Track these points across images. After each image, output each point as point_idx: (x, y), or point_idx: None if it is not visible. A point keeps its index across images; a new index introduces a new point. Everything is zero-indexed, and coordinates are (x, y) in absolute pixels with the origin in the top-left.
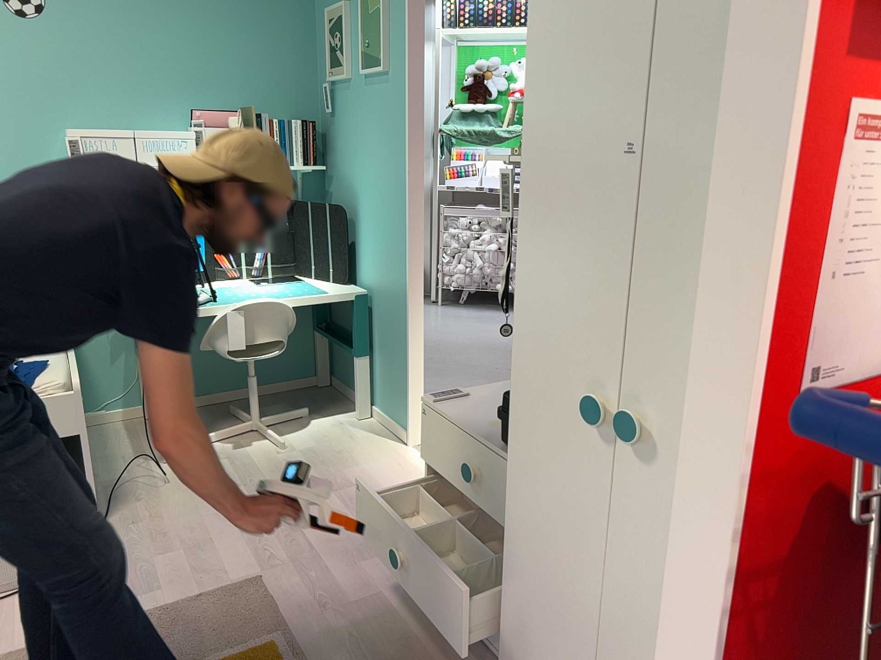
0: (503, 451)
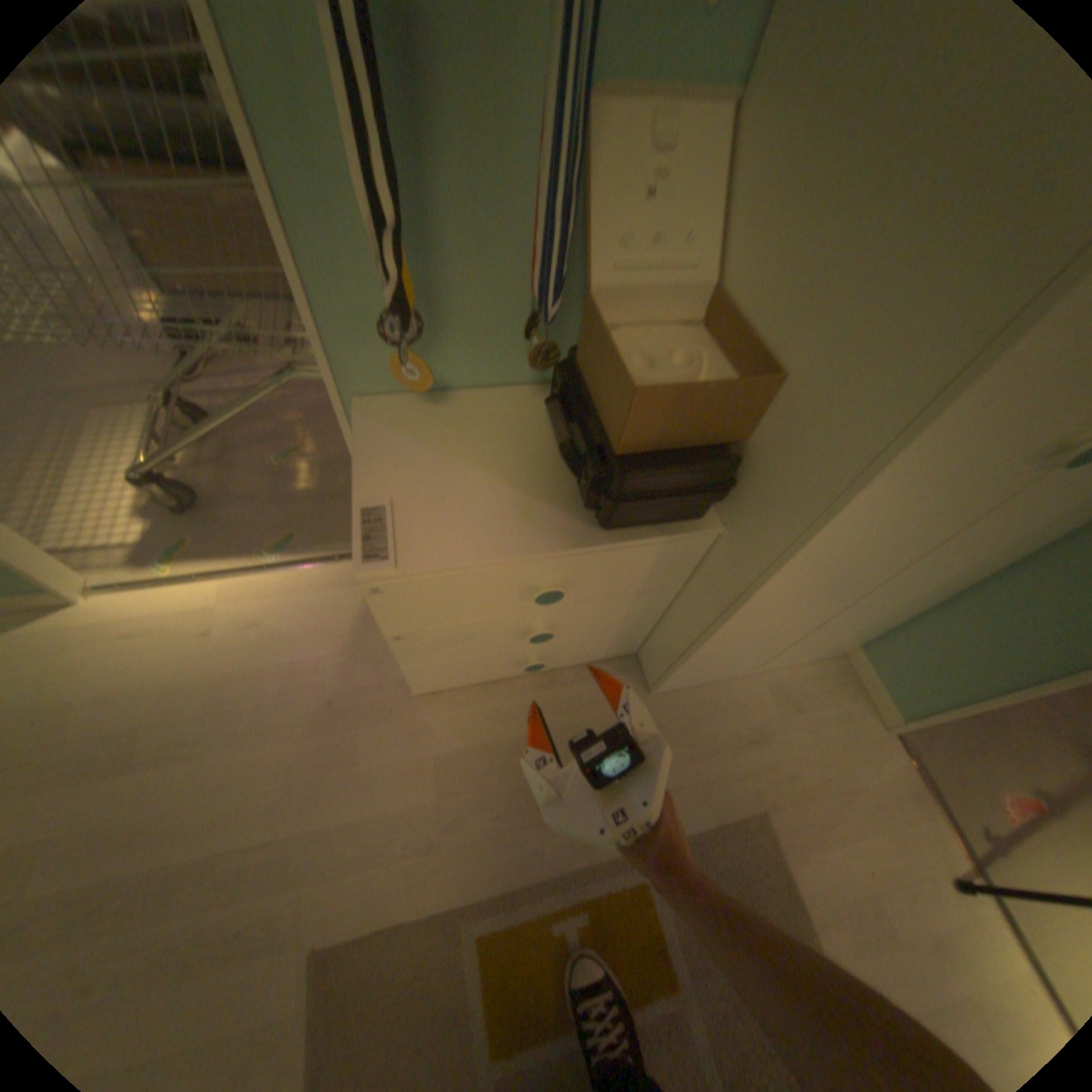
0: (624, 542)
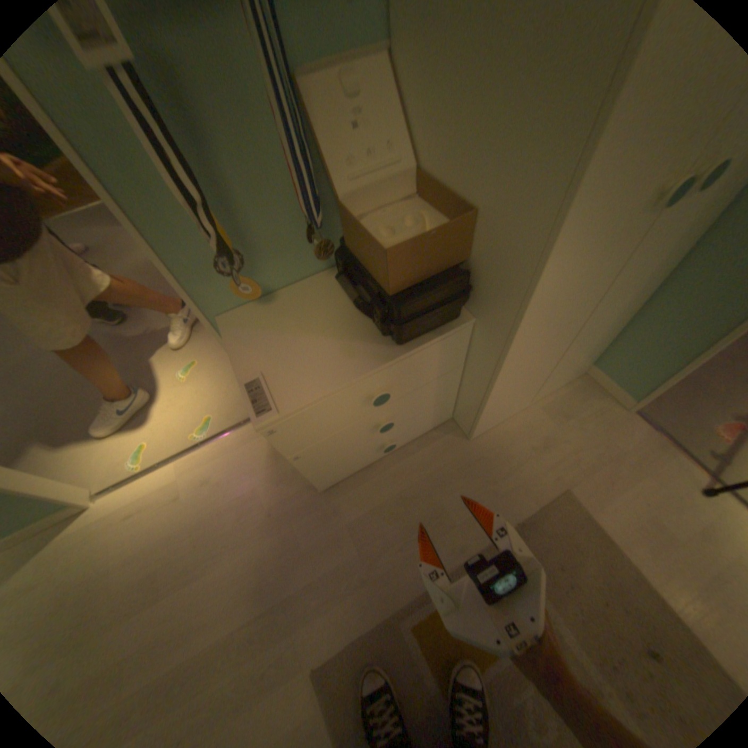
0: (414, 349)
